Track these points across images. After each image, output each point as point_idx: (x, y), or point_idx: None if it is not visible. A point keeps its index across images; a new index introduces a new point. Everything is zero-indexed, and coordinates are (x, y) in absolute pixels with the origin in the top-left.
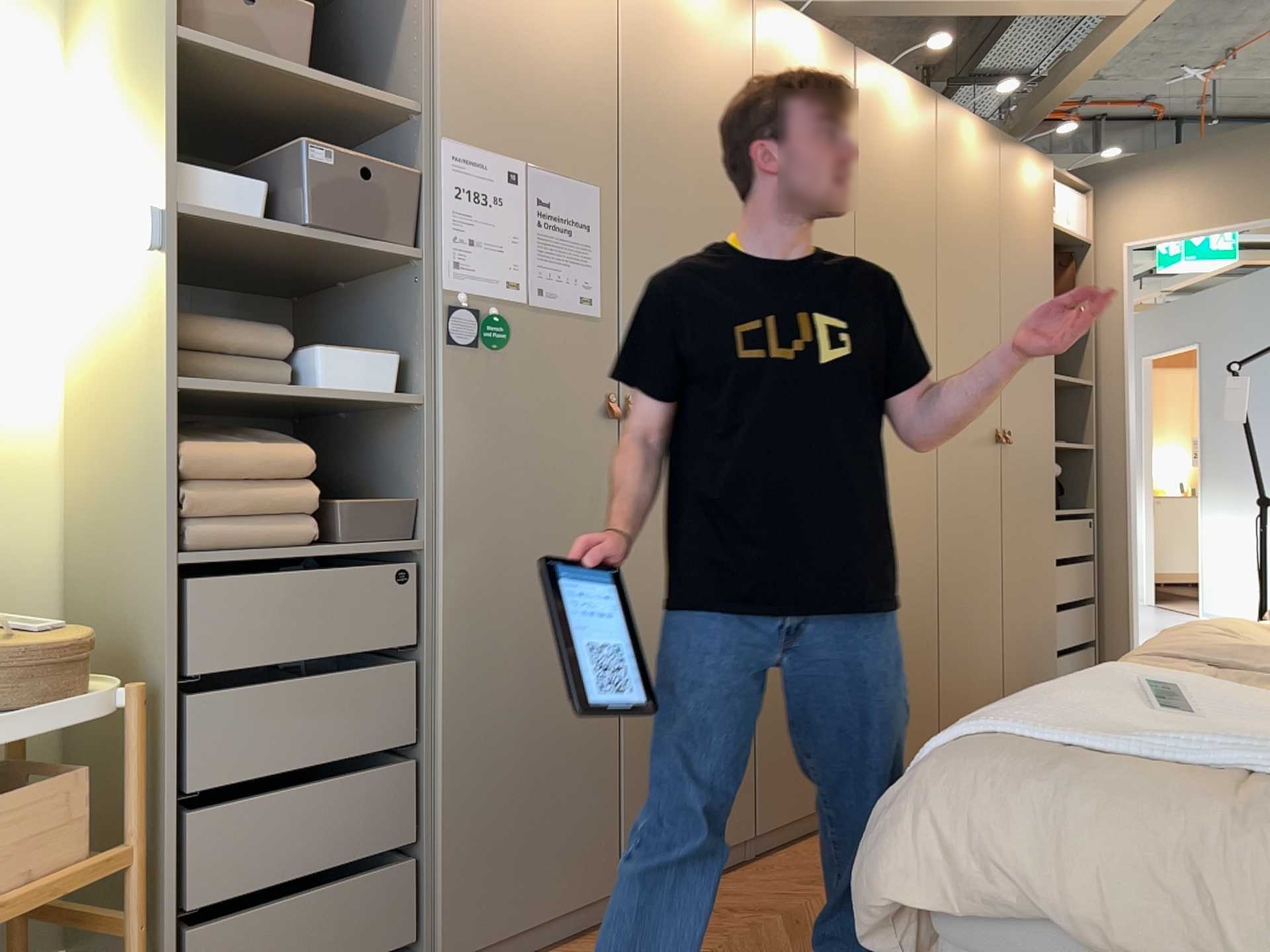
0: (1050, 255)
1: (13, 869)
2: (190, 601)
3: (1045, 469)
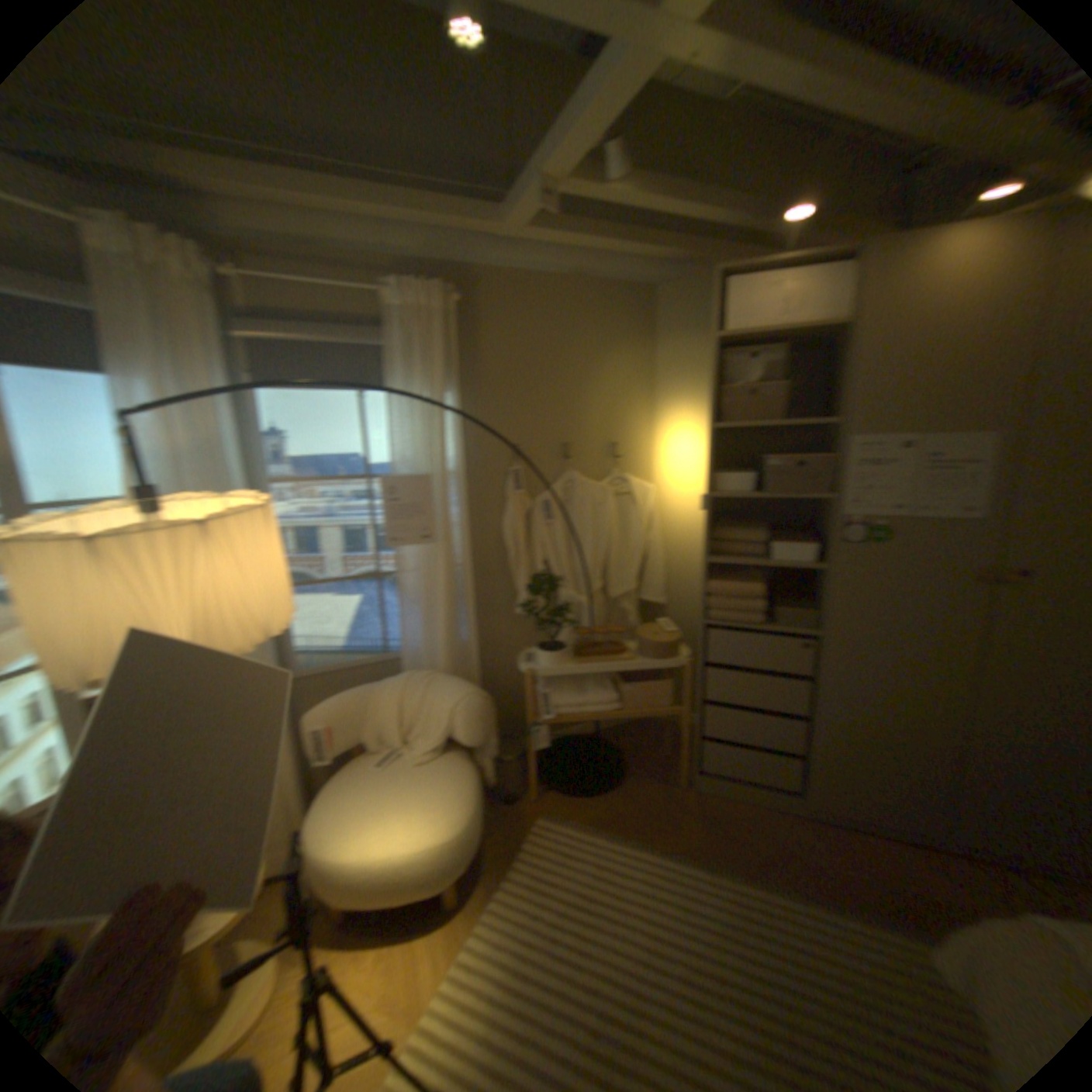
0: None
1: (655, 702)
2: (716, 637)
3: None
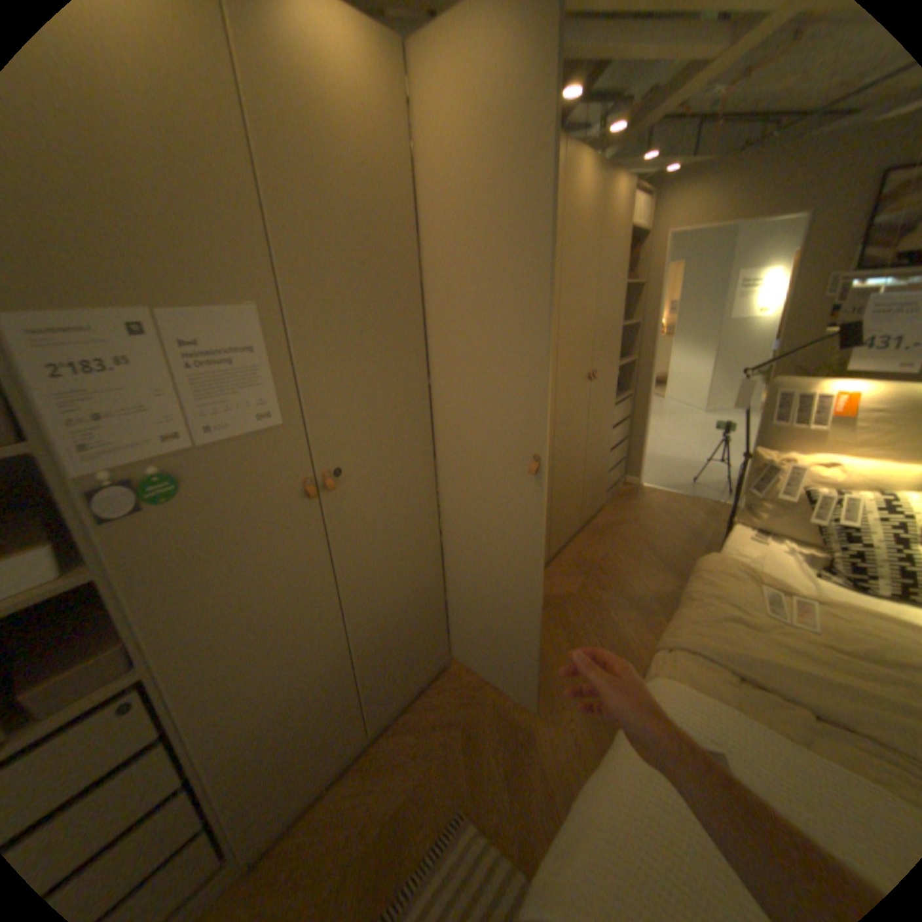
0: (632, 239)
1: None
2: None
3: (617, 375)
